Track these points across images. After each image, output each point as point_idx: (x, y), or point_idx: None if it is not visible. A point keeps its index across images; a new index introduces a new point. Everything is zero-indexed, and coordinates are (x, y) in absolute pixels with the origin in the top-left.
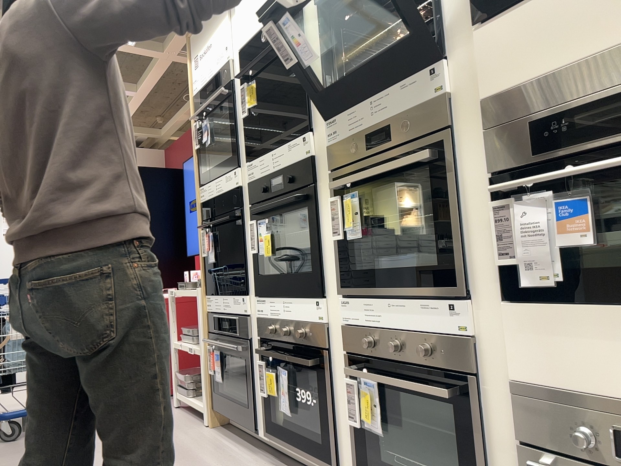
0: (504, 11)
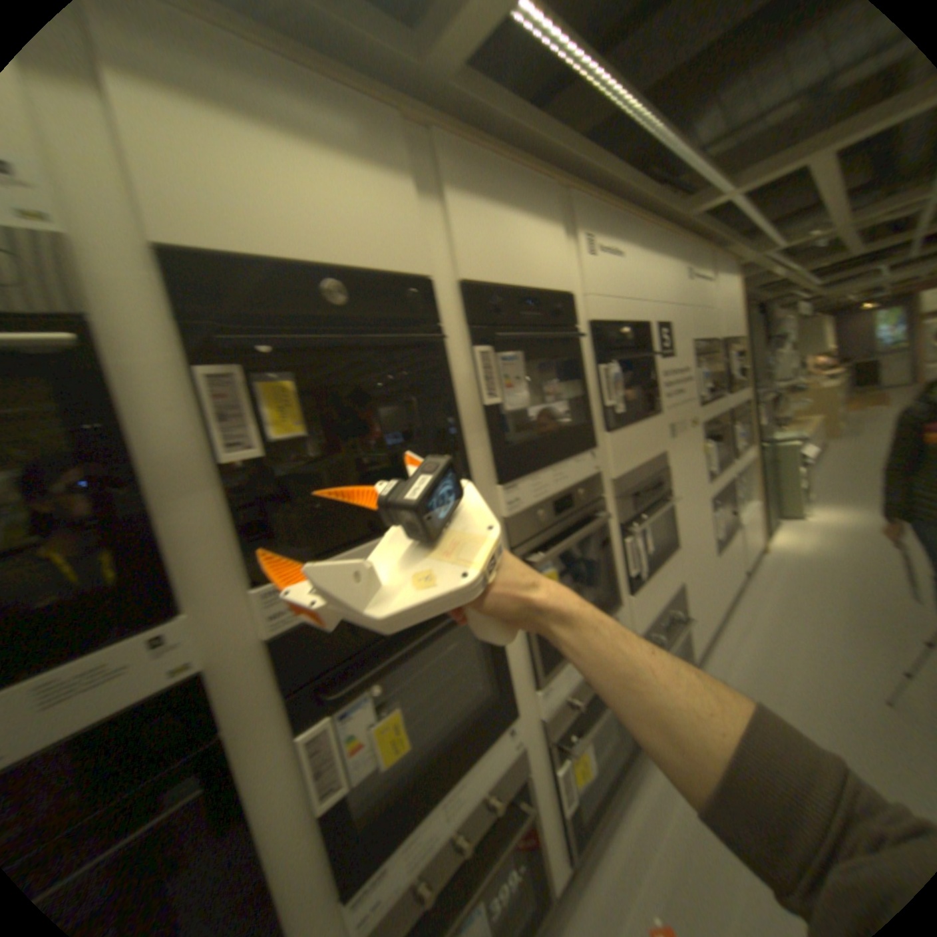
0: (615, 430)
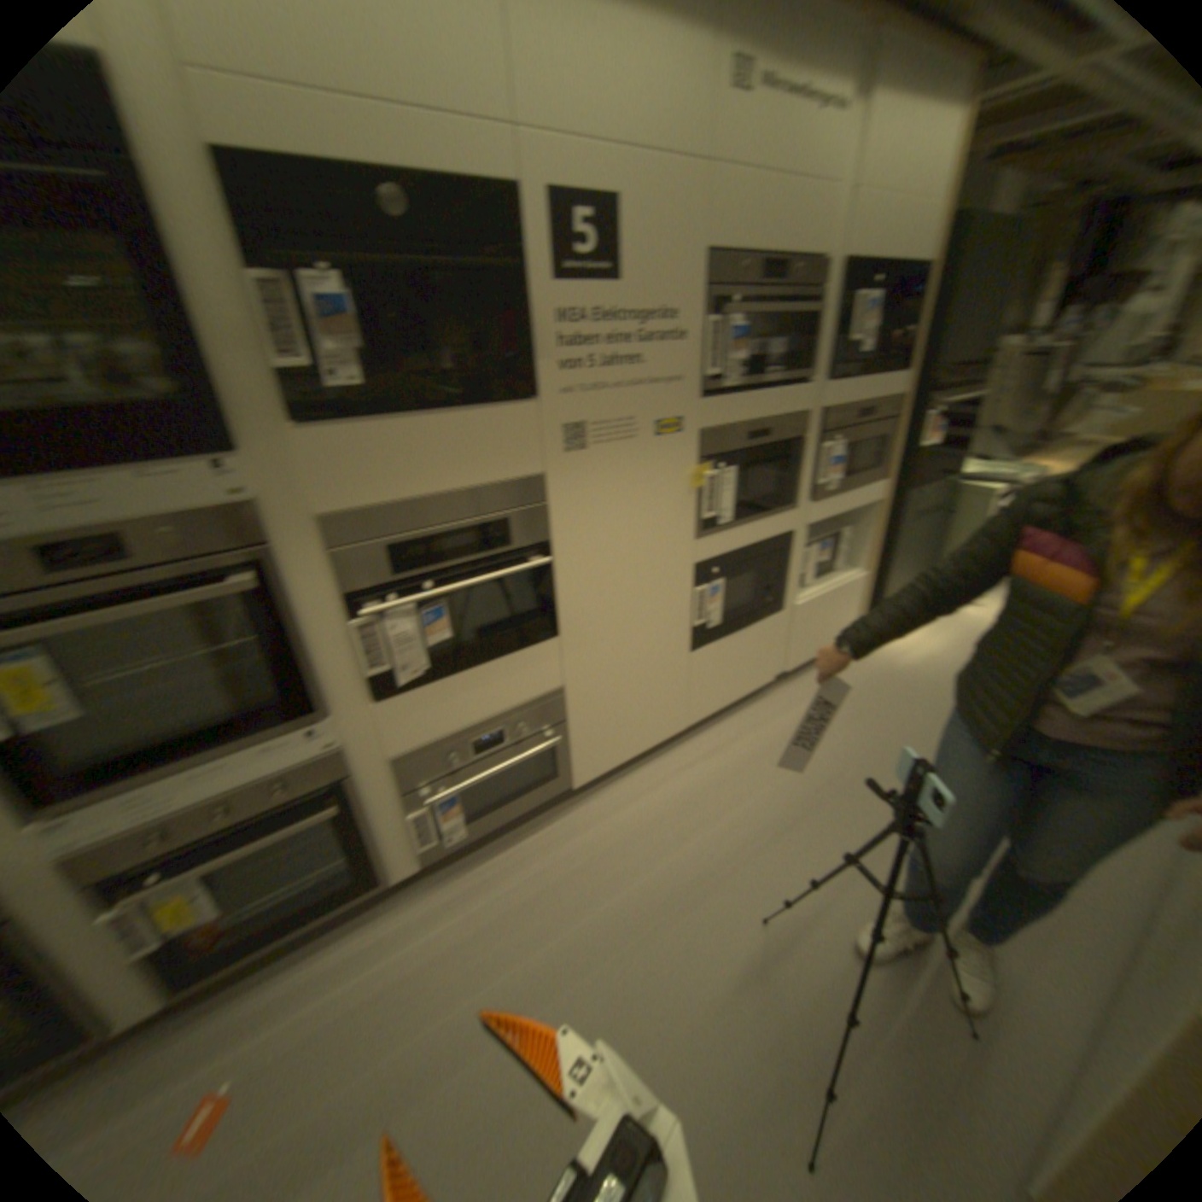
0: (328, 421)
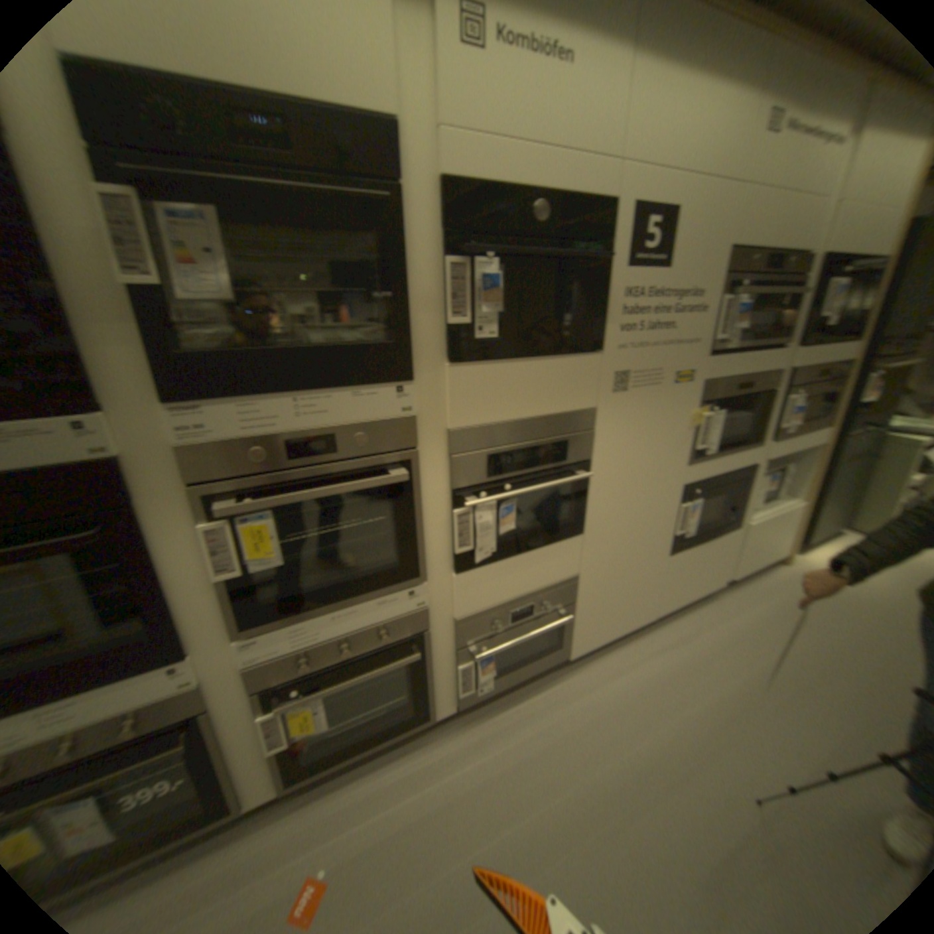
0: (472, 360)
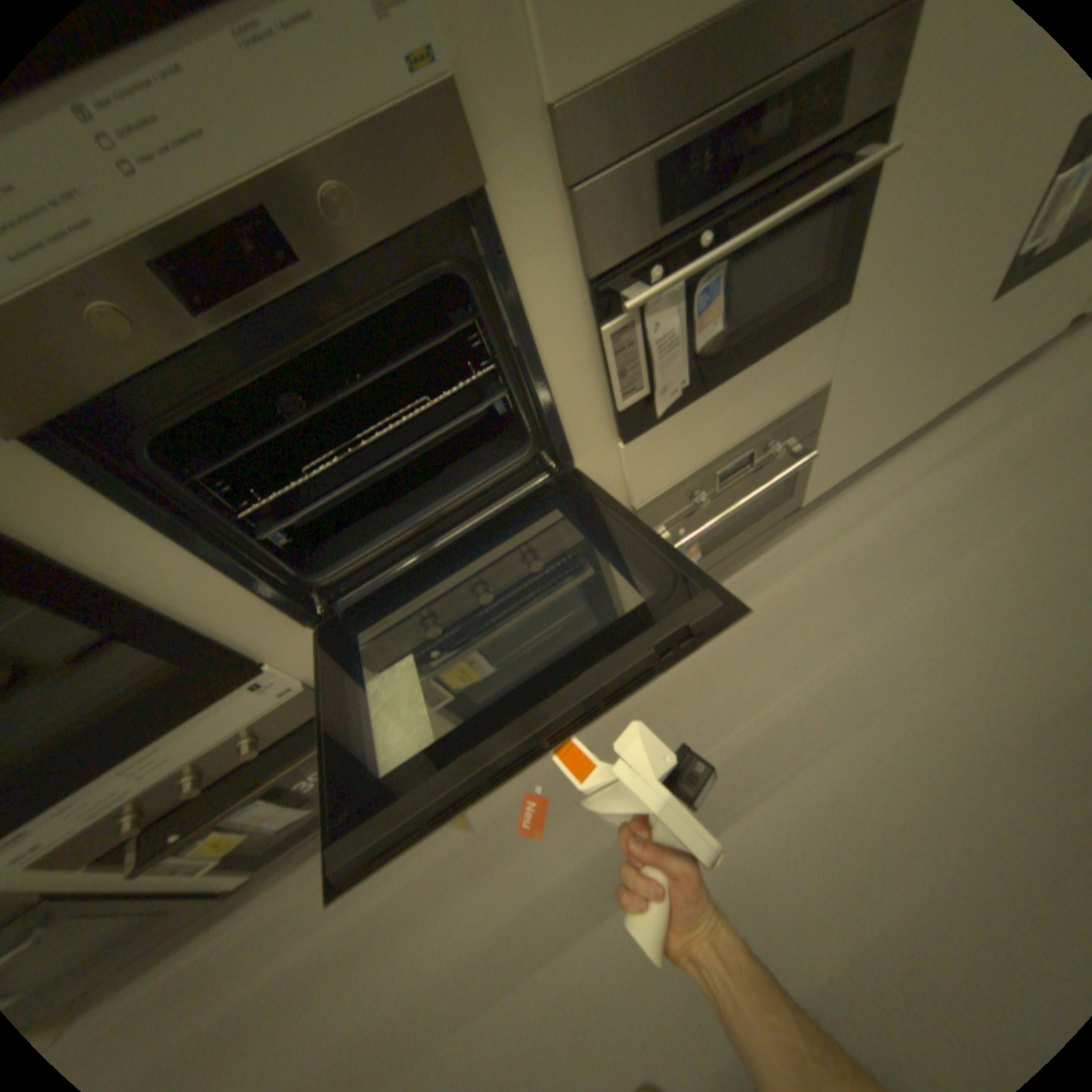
0: None
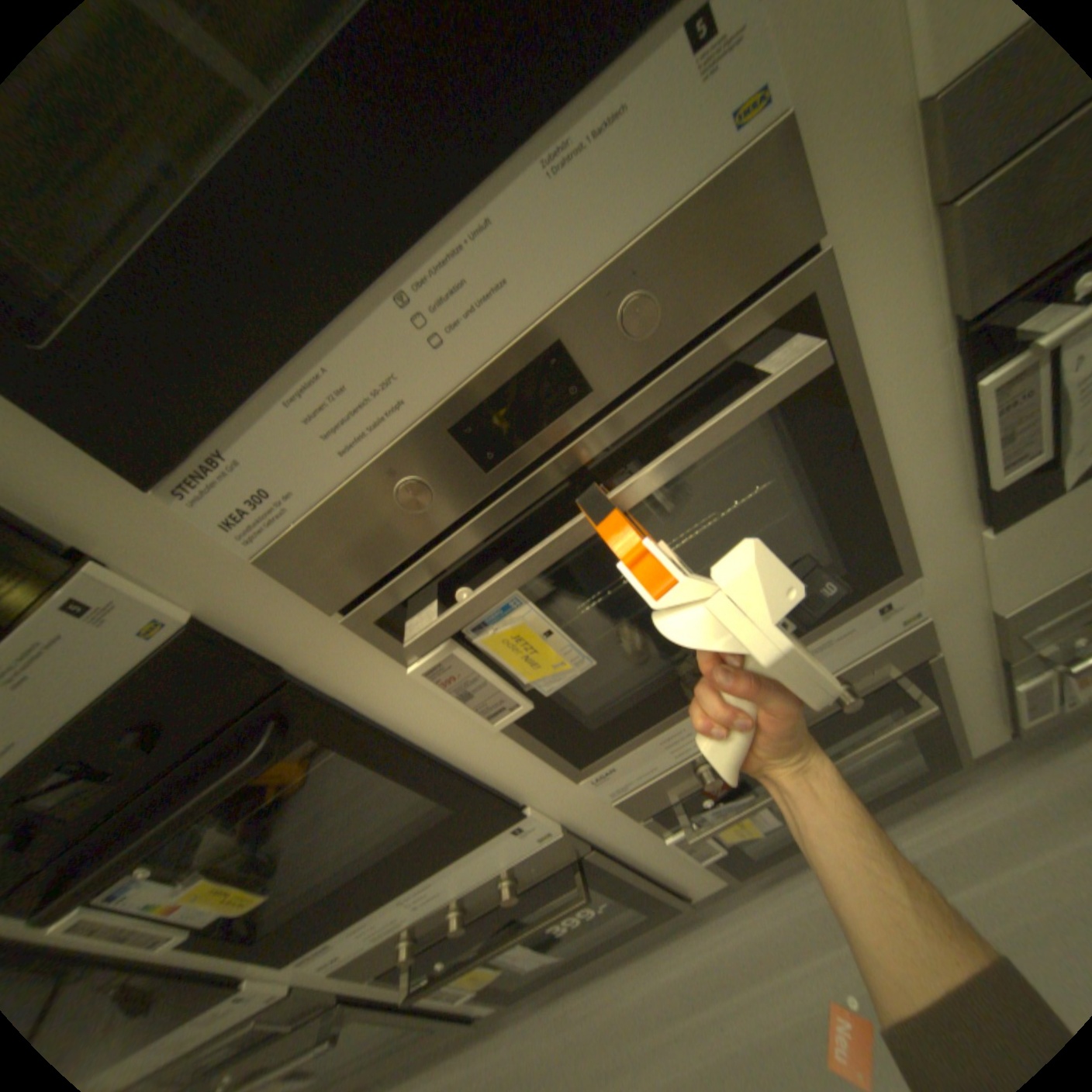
0: None
